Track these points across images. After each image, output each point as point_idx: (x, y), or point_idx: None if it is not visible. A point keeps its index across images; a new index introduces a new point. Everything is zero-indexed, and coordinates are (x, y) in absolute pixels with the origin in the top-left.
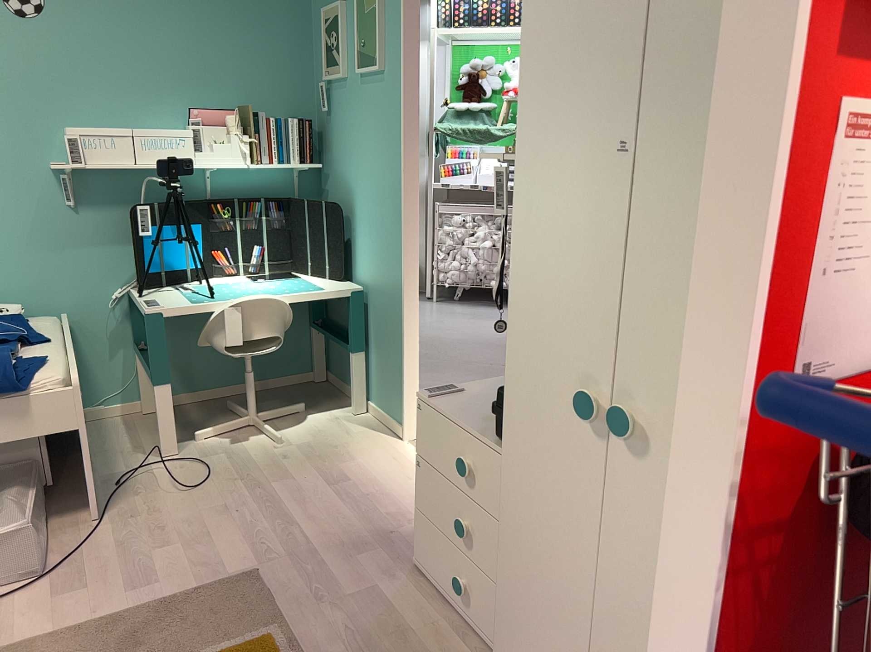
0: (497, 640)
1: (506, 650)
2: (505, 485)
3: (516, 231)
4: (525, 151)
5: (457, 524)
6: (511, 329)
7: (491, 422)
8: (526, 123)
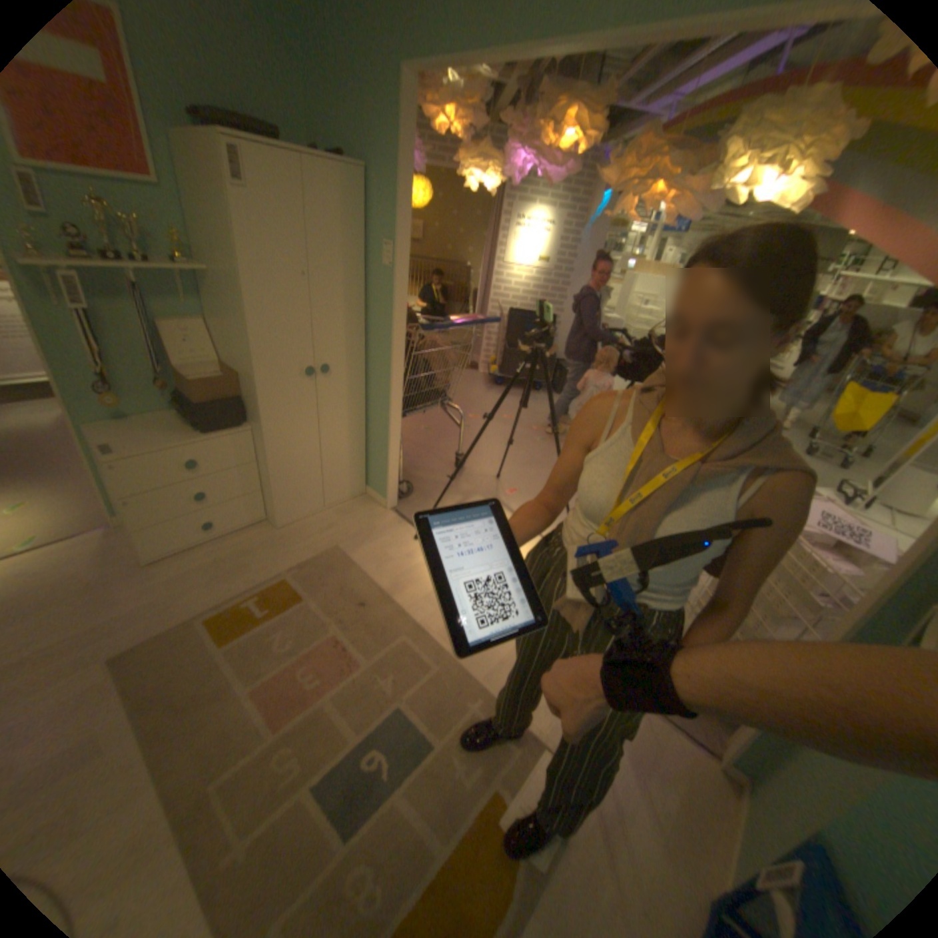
0: (274, 500)
1: (280, 498)
2: (264, 434)
3: (248, 317)
4: (237, 278)
5: (196, 498)
6: (254, 364)
7: (179, 437)
8: (235, 264)
